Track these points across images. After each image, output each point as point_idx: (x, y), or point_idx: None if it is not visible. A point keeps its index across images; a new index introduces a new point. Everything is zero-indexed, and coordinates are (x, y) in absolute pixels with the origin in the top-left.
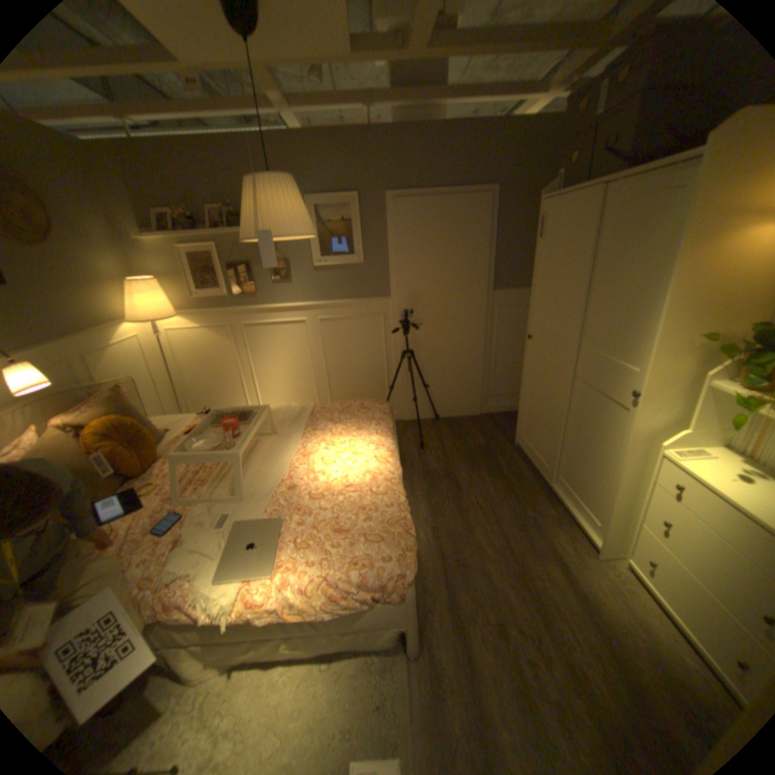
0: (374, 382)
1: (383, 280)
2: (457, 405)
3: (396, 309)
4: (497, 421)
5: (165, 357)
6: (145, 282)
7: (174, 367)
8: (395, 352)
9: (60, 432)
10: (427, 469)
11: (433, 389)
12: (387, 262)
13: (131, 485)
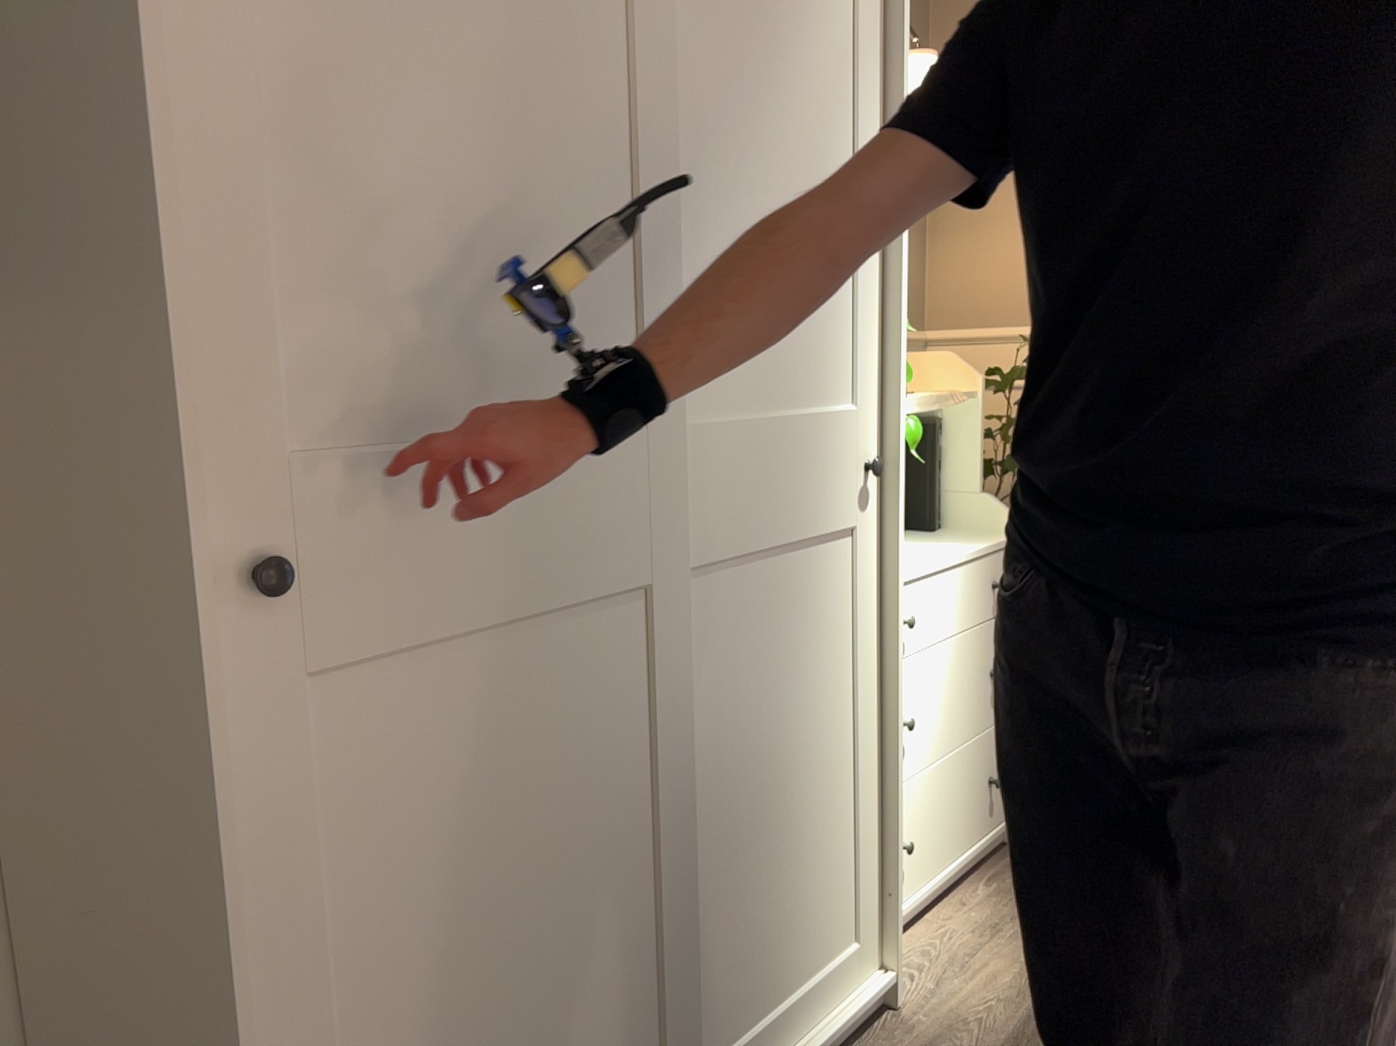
0: None
1: None
2: None
3: None
4: None
5: None
6: None
7: None
8: None
9: None
10: None
11: None
12: None
13: None
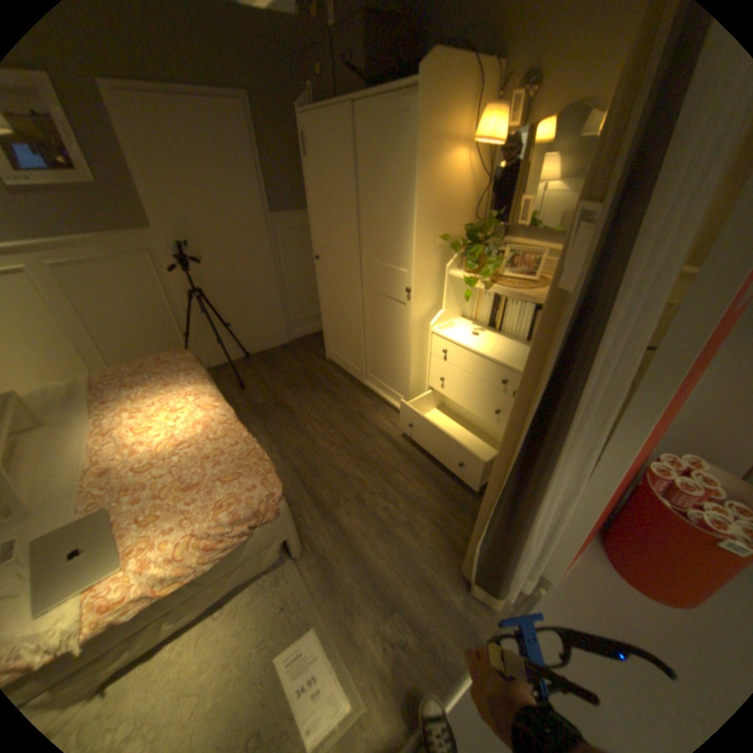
0: (161, 333)
1: (134, 206)
2: (264, 338)
3: (164, 242)
4: (305, 344)
5: None
6: None
7: None
8: (178, 293)
9: None
10: (254, 405)
11: (235, 327)
12: (131, 181)
13: None
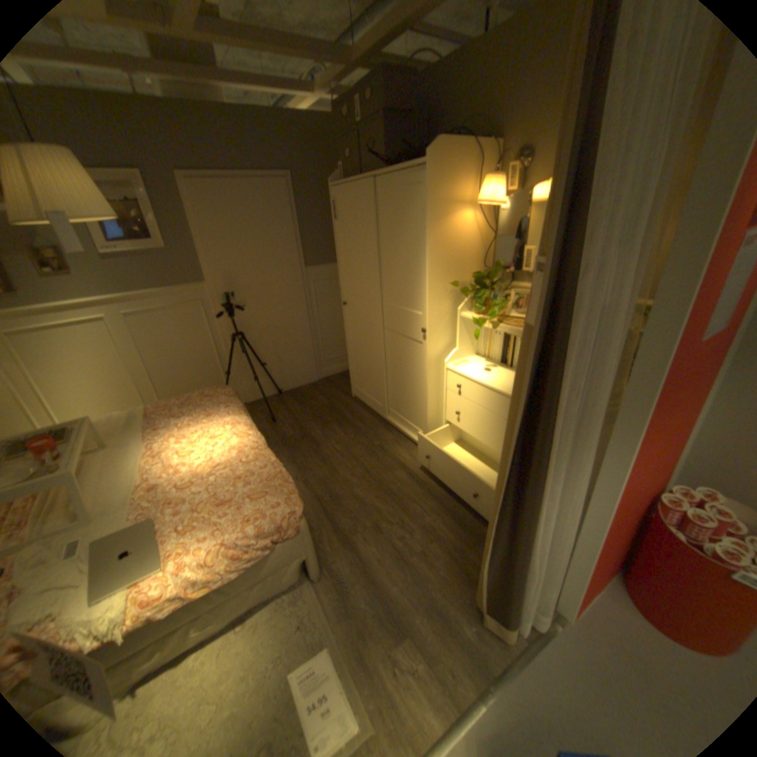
0: (206, 372)
1: (193, 265)
2: (295, 377)
3: (214, 293)
4: (333, 382)
5: None
6: None
7: None
8: (223, 337)
9: None
10: (283, 438)
11: (270, 366)
12: (192, 245)
13: None
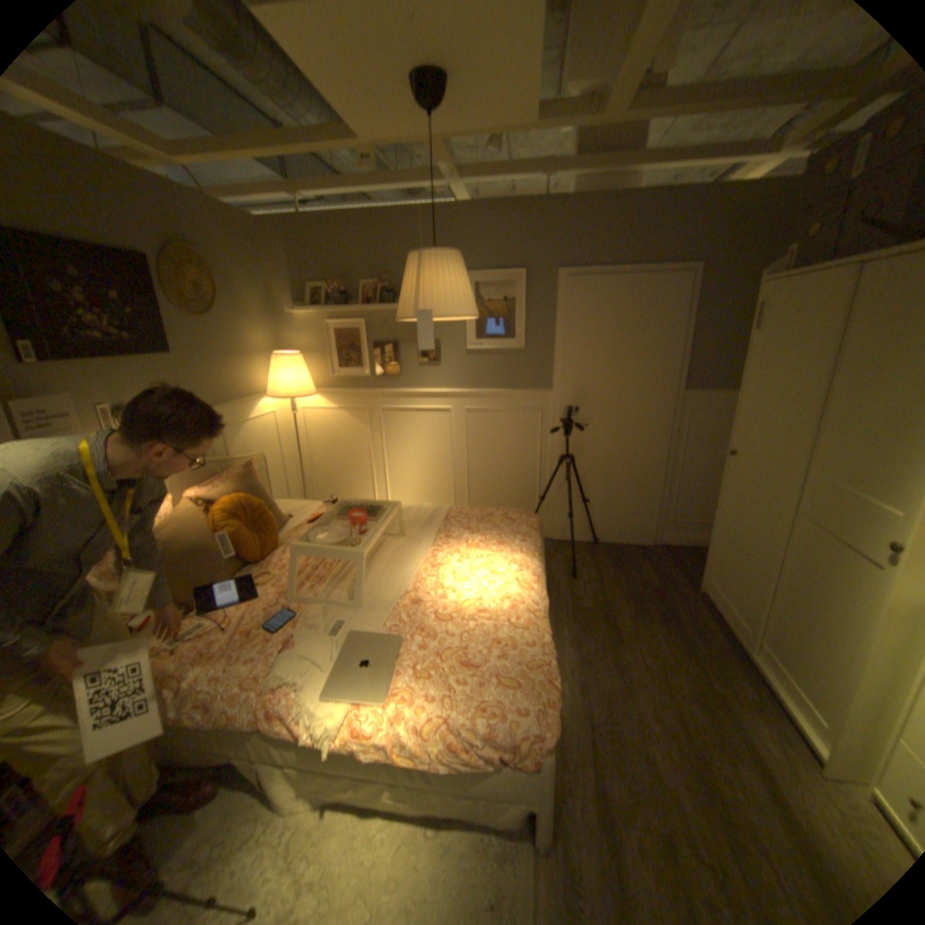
0: (521, 489)
1: (546, 370)
2: (624, 530)
3: (558, 405)
4: (677, 557)
5: (298, 438)
6: (291, 358)
7: (306, 449)
8: (551, 455)
9: (193, 506)
10: (579, 606)
11: (595, 506)
12: (552, 349)
13: (250, 572)
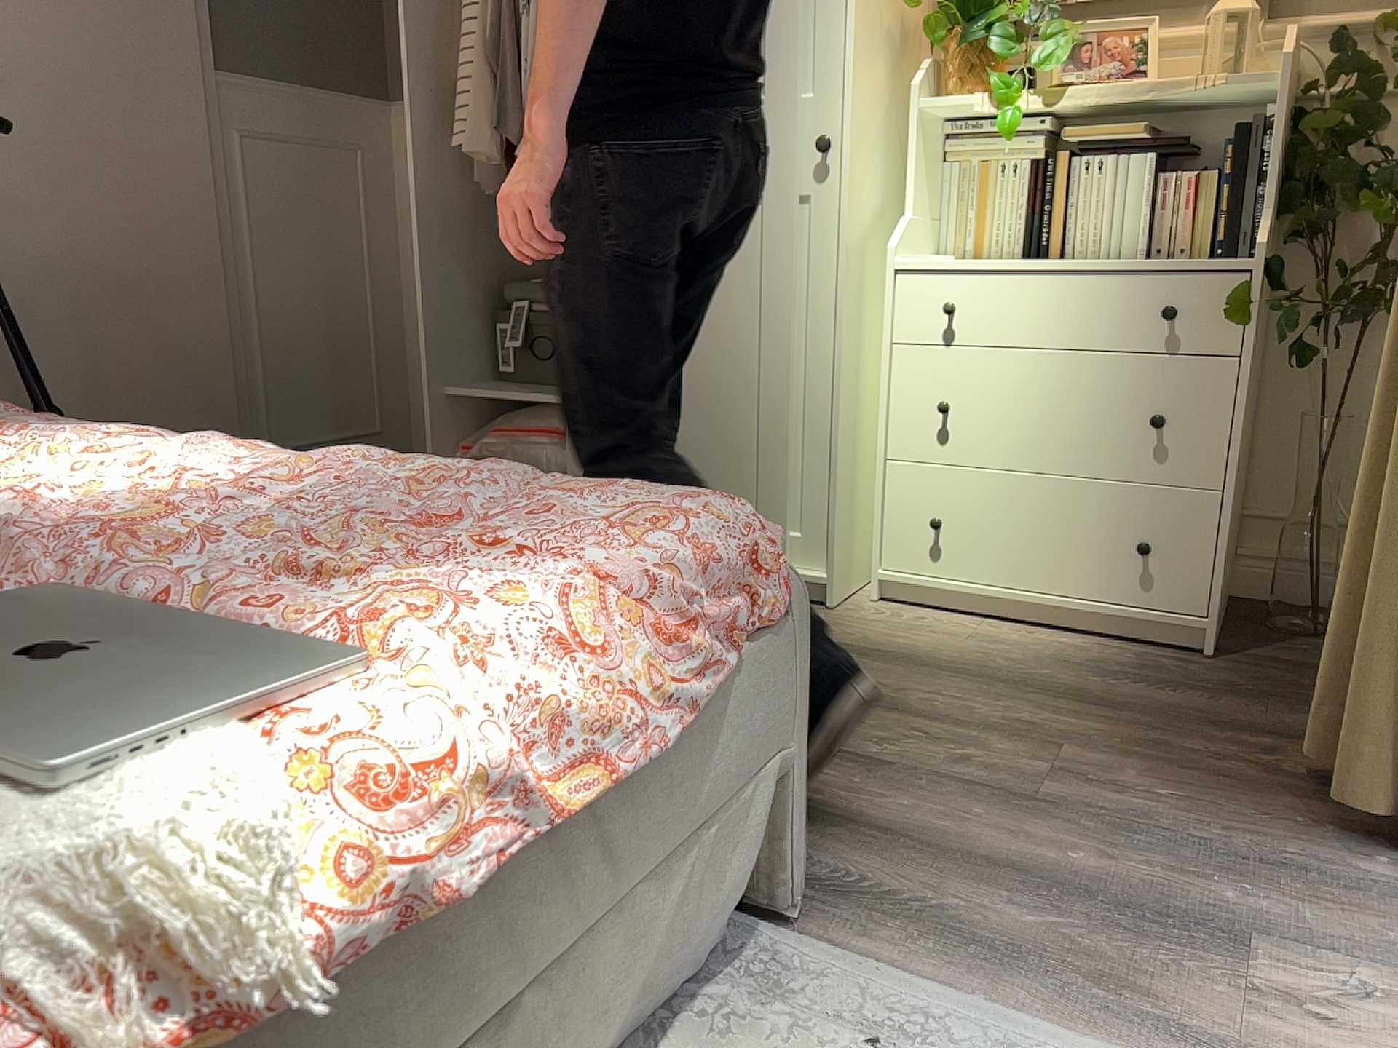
0: None
1: None
2: None
3: None
4: None
5: None
6: None
7: None
8: None
9: None
10: None
11: None
12: None
13: None
